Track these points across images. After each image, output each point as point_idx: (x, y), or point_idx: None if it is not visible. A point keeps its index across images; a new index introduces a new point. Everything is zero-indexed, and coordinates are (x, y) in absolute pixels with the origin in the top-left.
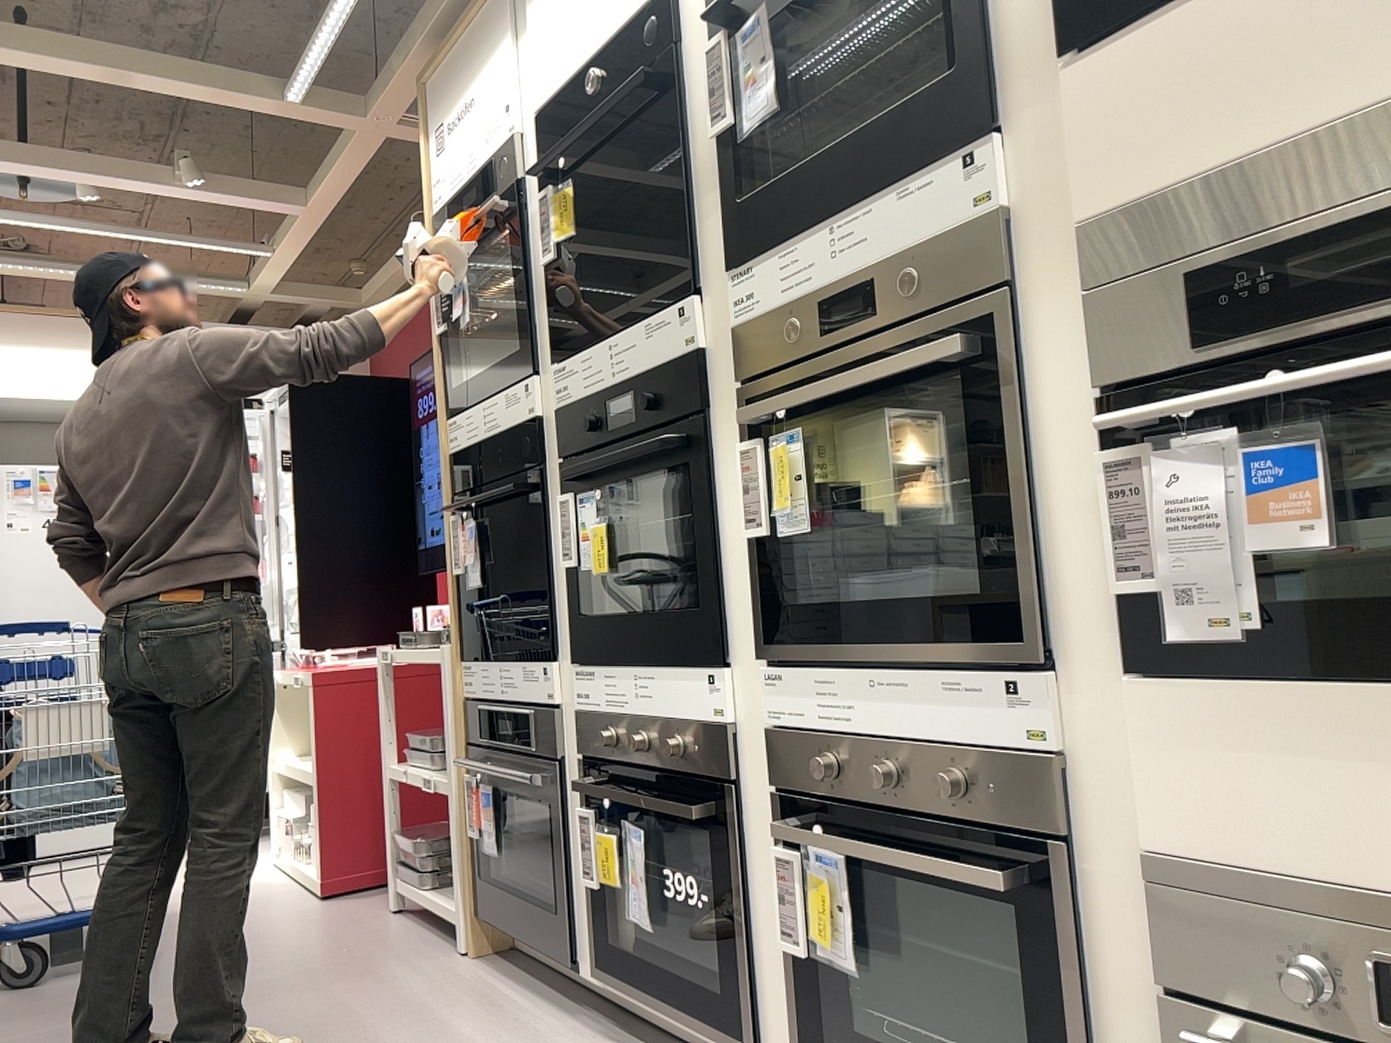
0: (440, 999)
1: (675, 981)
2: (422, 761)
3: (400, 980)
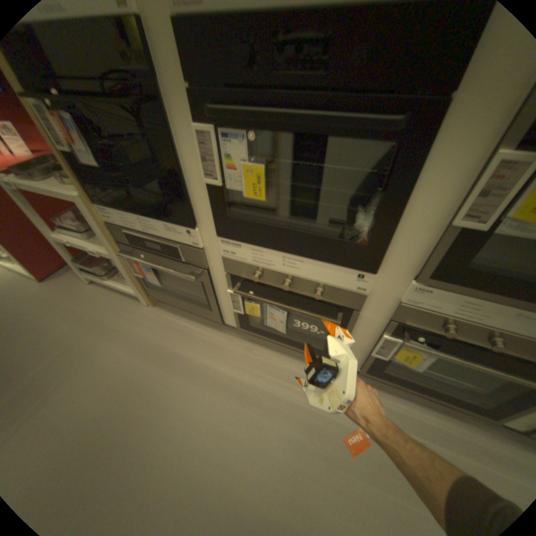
0: (162, 338)
1: (292, 340)
2: (71, 232)
3: (132, 331)
